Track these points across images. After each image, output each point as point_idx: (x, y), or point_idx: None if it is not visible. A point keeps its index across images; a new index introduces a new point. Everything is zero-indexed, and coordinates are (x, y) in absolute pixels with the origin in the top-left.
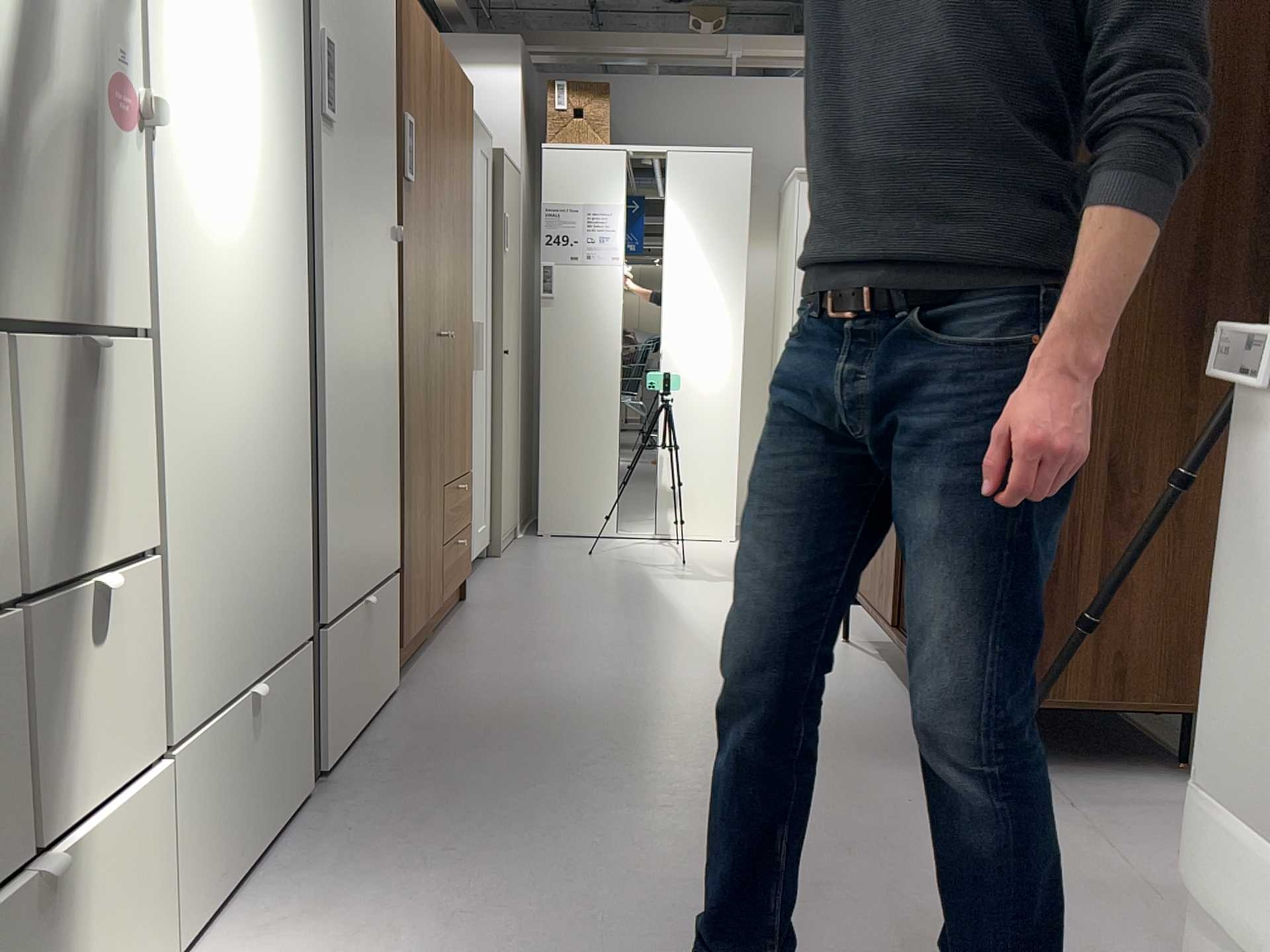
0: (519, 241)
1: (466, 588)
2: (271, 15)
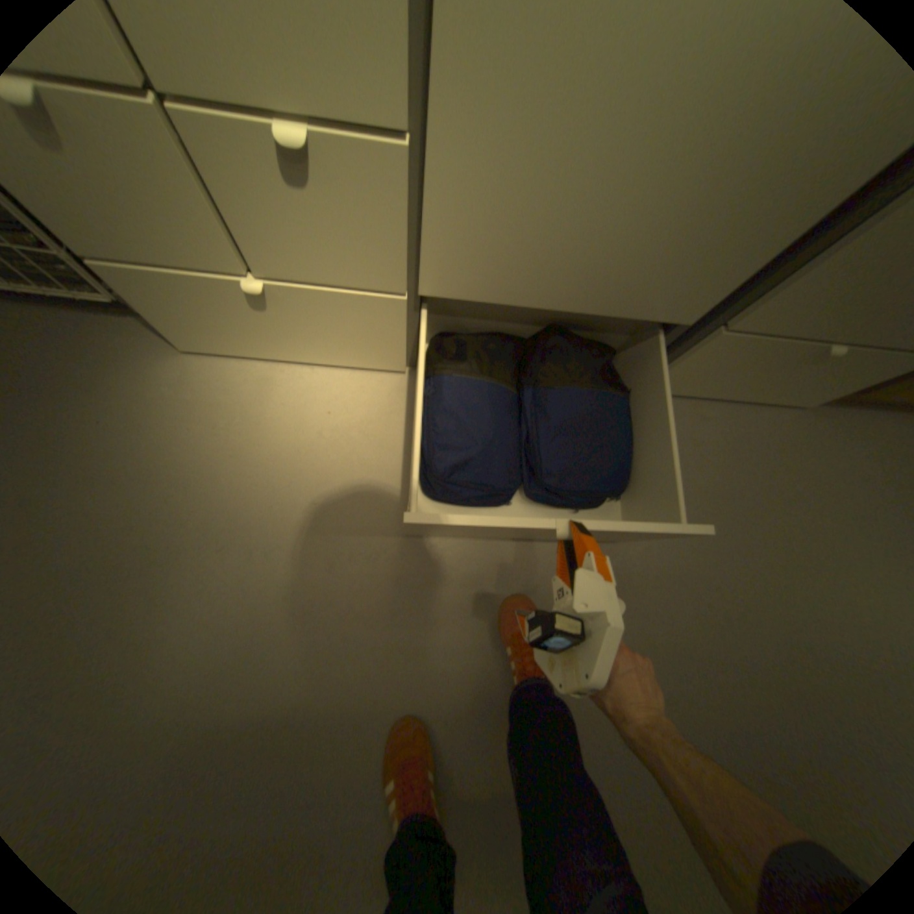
0: None
1: None
2: None
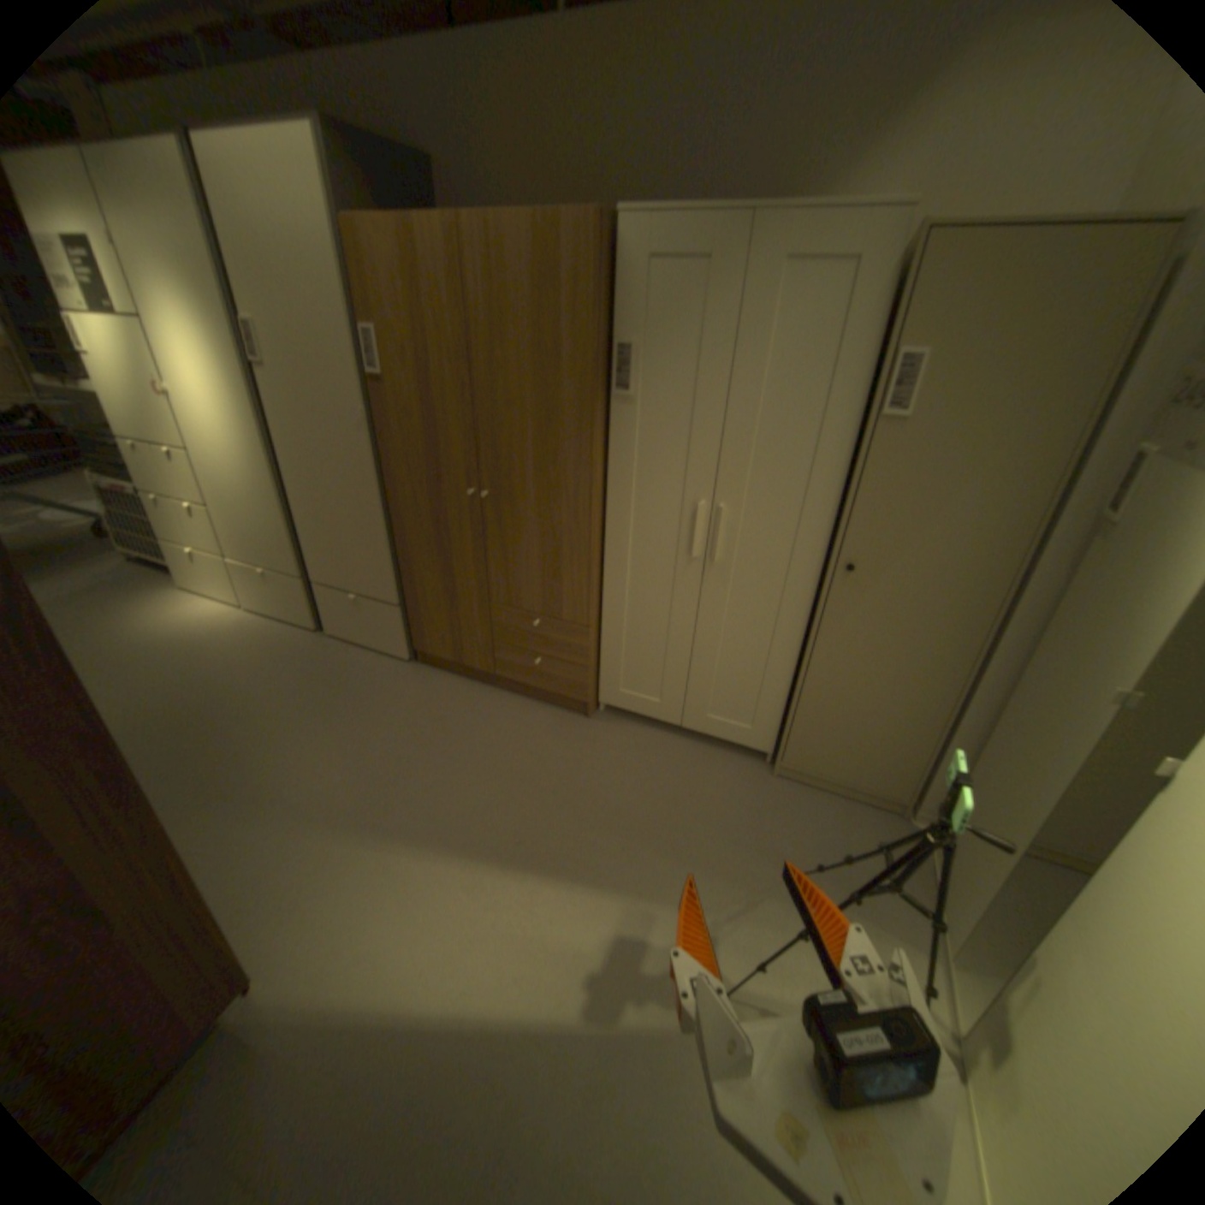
0: (1072, 391)
1: (590, 710)
2: (209, 333)
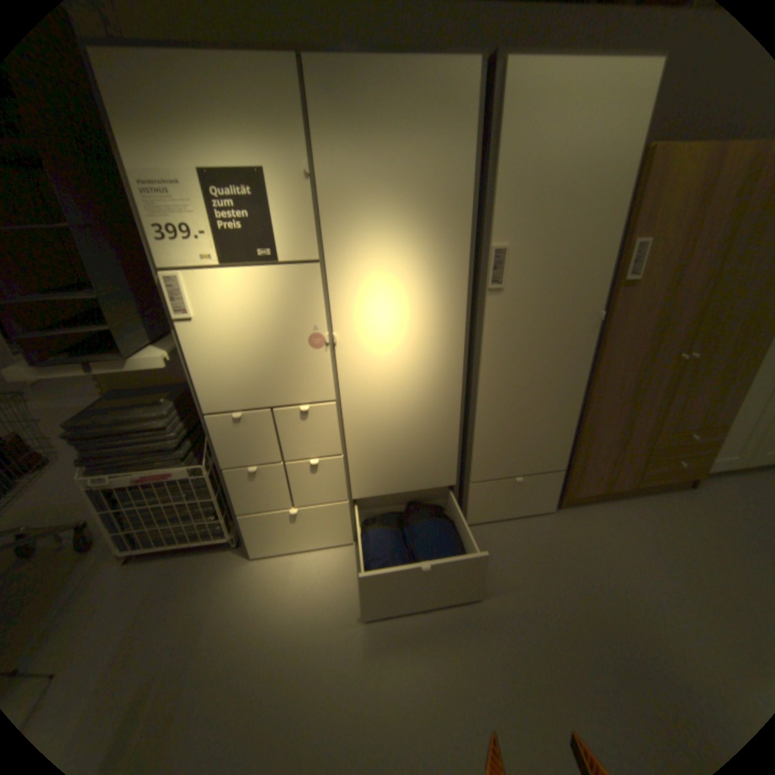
0: None
1: (701, 484)
2: (437, 264)
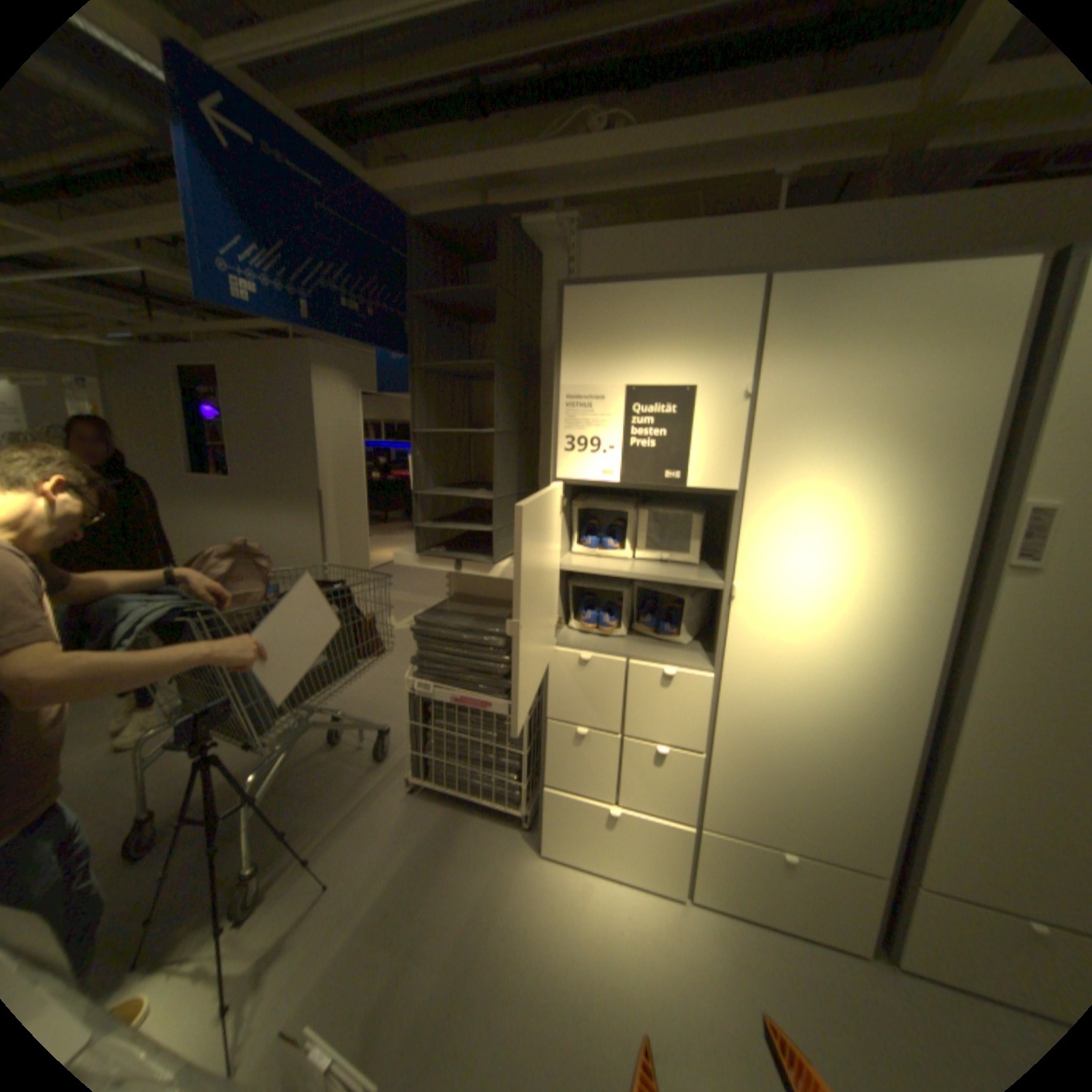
0: None
1: None
2: (917, 516)
